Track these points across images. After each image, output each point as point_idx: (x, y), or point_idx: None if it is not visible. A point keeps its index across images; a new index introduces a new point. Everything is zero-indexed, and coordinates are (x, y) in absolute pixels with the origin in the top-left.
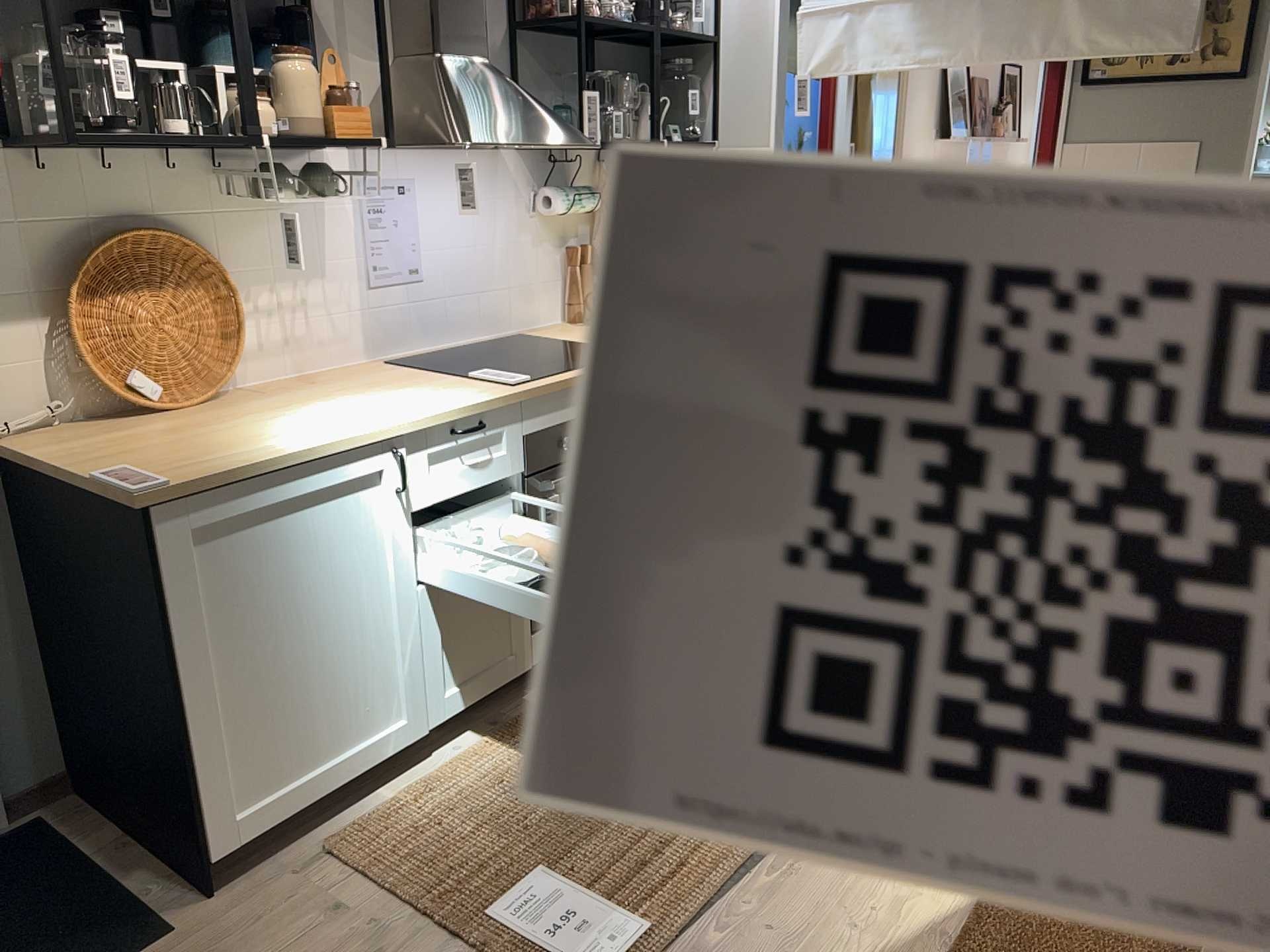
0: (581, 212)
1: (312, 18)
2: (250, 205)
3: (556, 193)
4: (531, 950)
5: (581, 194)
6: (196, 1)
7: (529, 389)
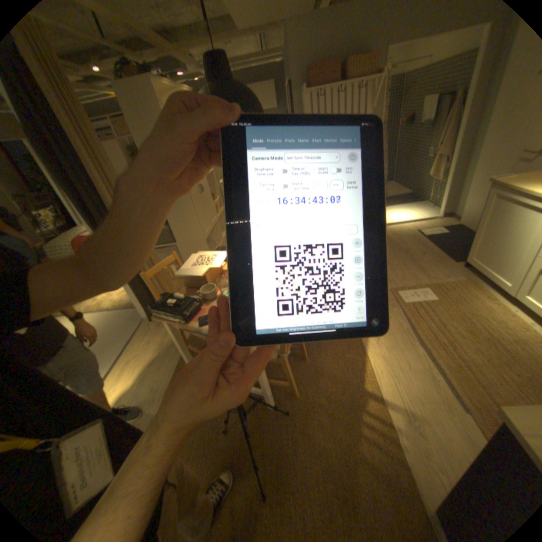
0: None
1: None
2: None
3: None
4: (413, 289)
5: None
6: None
7: None
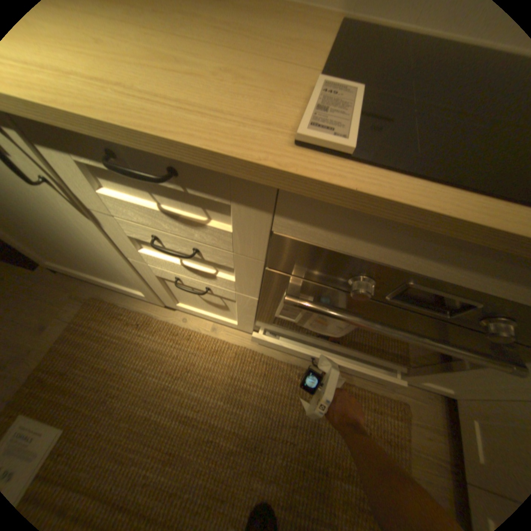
0: None
1: None
2: None
3: None
4: None
5: None
6: None
7: (300, 170)
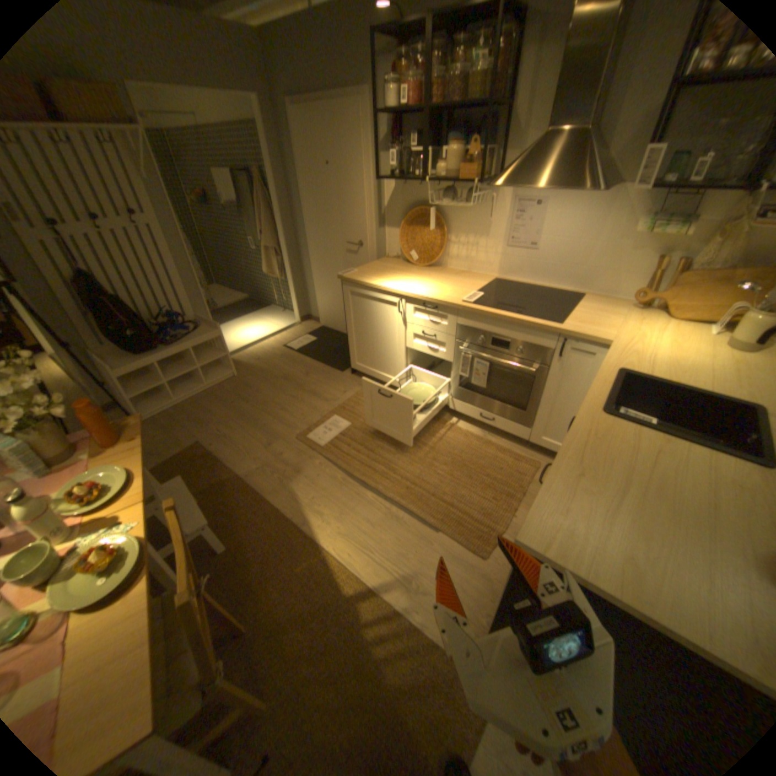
0: (671, 234)
1: (508, 114)
2: (464, 202)
3: (647, 216)
4: (321, 424)
5: (670, 220)
6: (462, 116)
7: (459, 305)
